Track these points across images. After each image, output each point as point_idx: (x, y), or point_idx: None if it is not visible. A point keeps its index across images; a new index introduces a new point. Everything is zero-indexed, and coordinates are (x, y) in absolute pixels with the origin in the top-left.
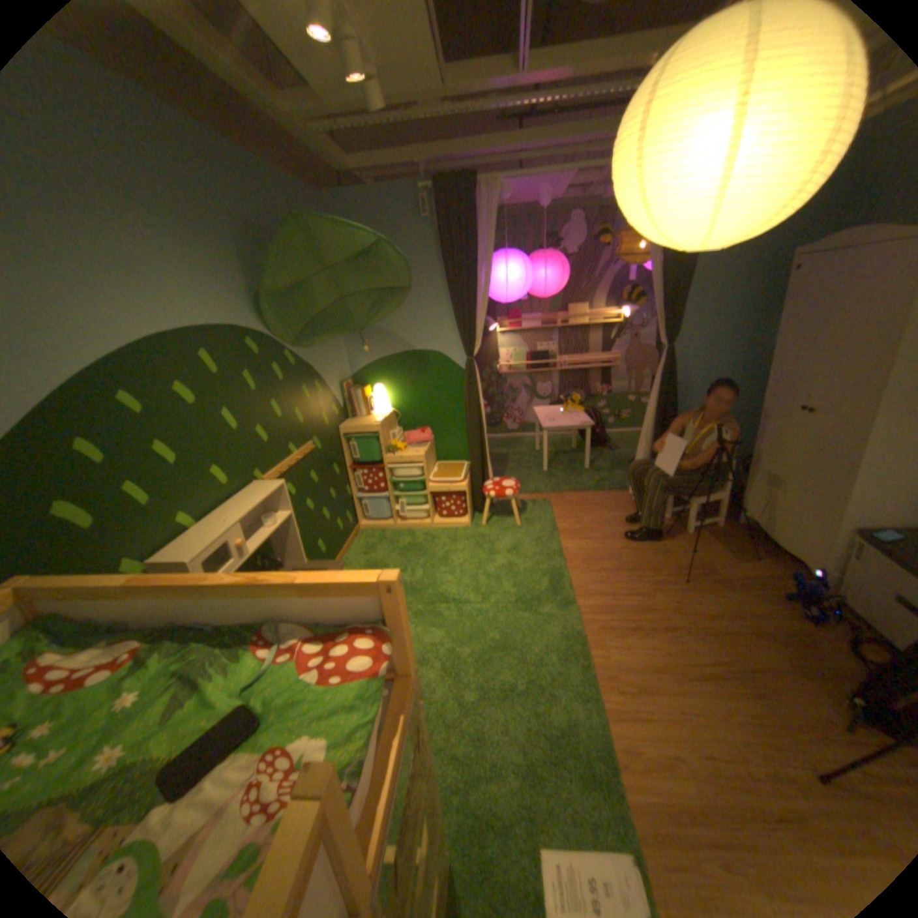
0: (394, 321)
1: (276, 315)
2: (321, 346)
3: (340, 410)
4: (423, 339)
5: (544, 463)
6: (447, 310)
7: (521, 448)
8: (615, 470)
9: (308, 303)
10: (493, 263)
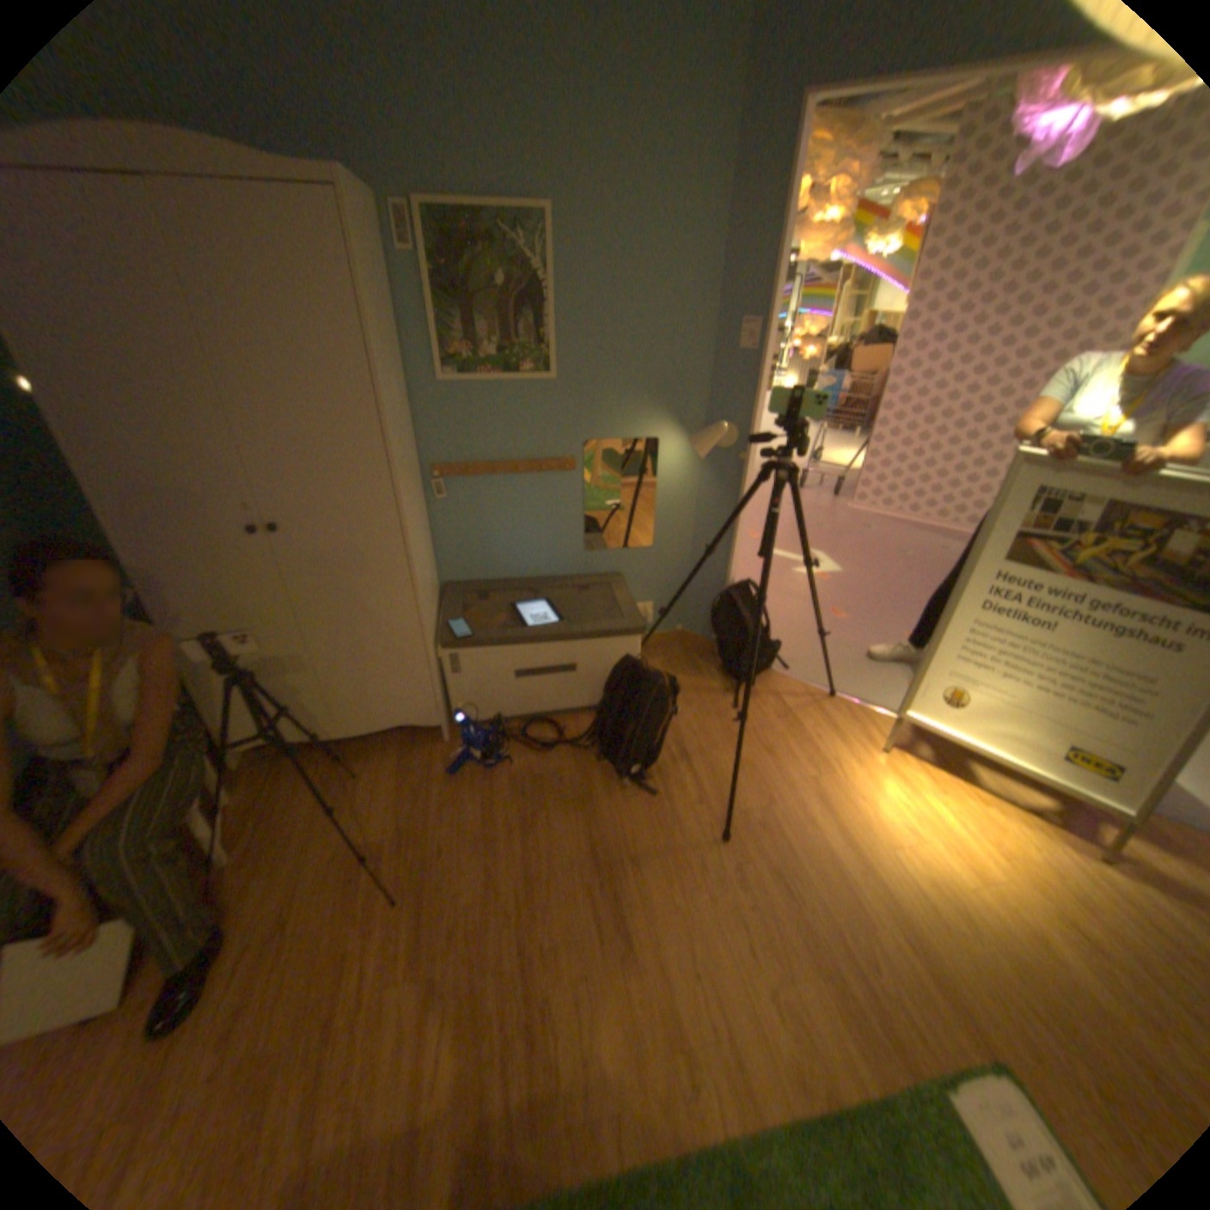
0: None
1: None
2: None
3: None
4: None
5: None
6: None
7: None
8: None
9: None
10: None
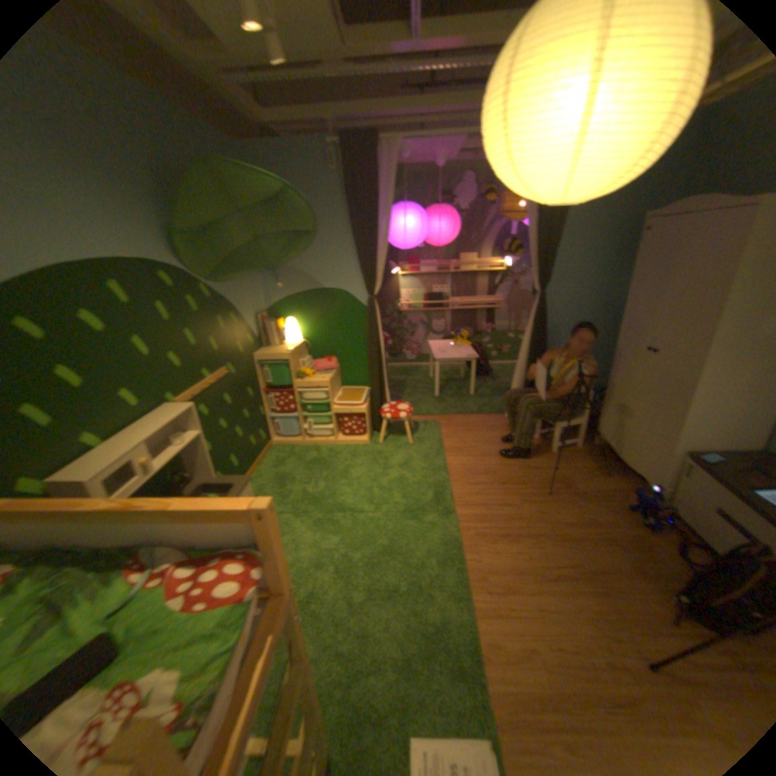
0: (304, 261)
1: (188, 251)
2: (236, 281)
3: (254, 339)
4: (330, 278)
5: (435, 389)
6: (351, 254)
7: (417, 376)
8: (494, 396)
9: (221, 241)
10: (393, 213)
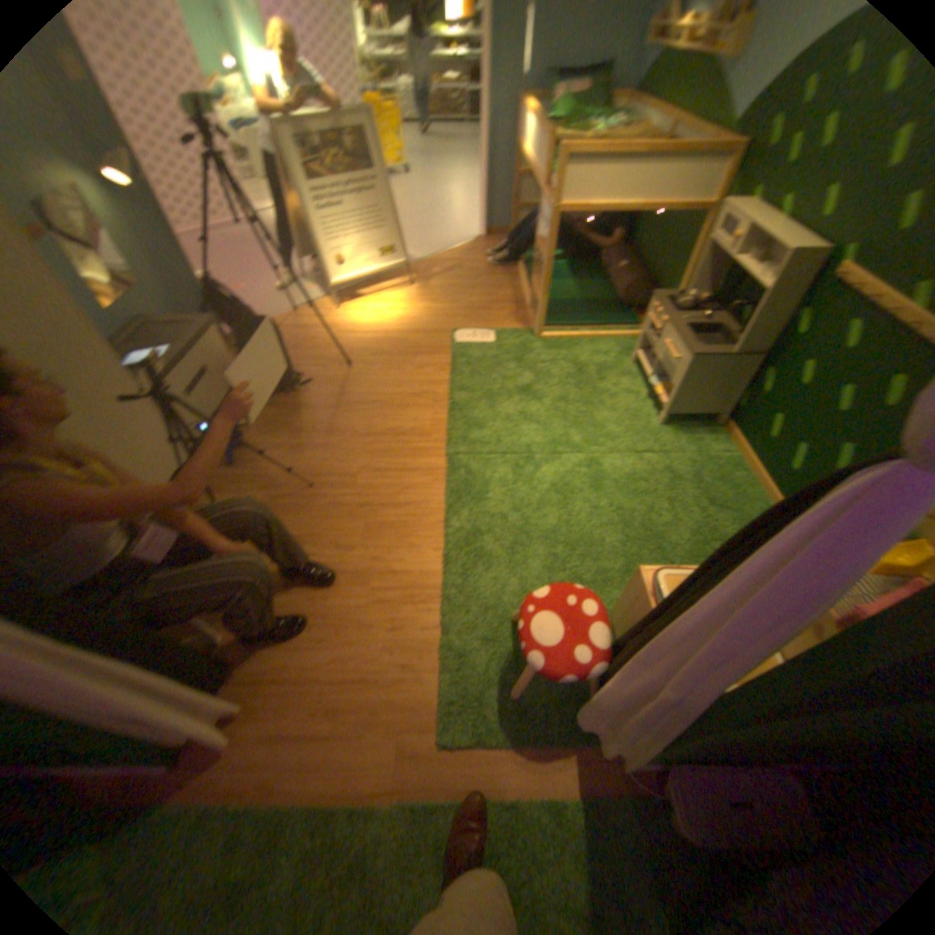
0: None
1: None
2: None
3: None
4: None
5: None
6: None
7: None
8: None
9: None
10: None
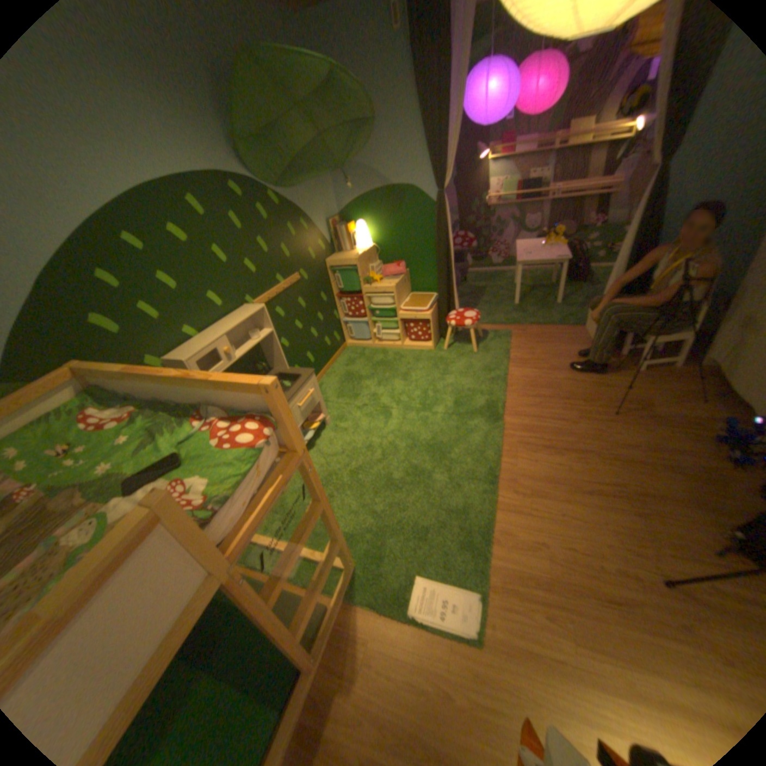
0: (372, 155)
1: (254, 158)
2: (305, 185)
3: (326, 245)
4: (399, 172)
5: (516, 296)
6: (421, 139)
7: (501, 282)
8: (587, 305)
9: (285, 142)
10: (473, 77)
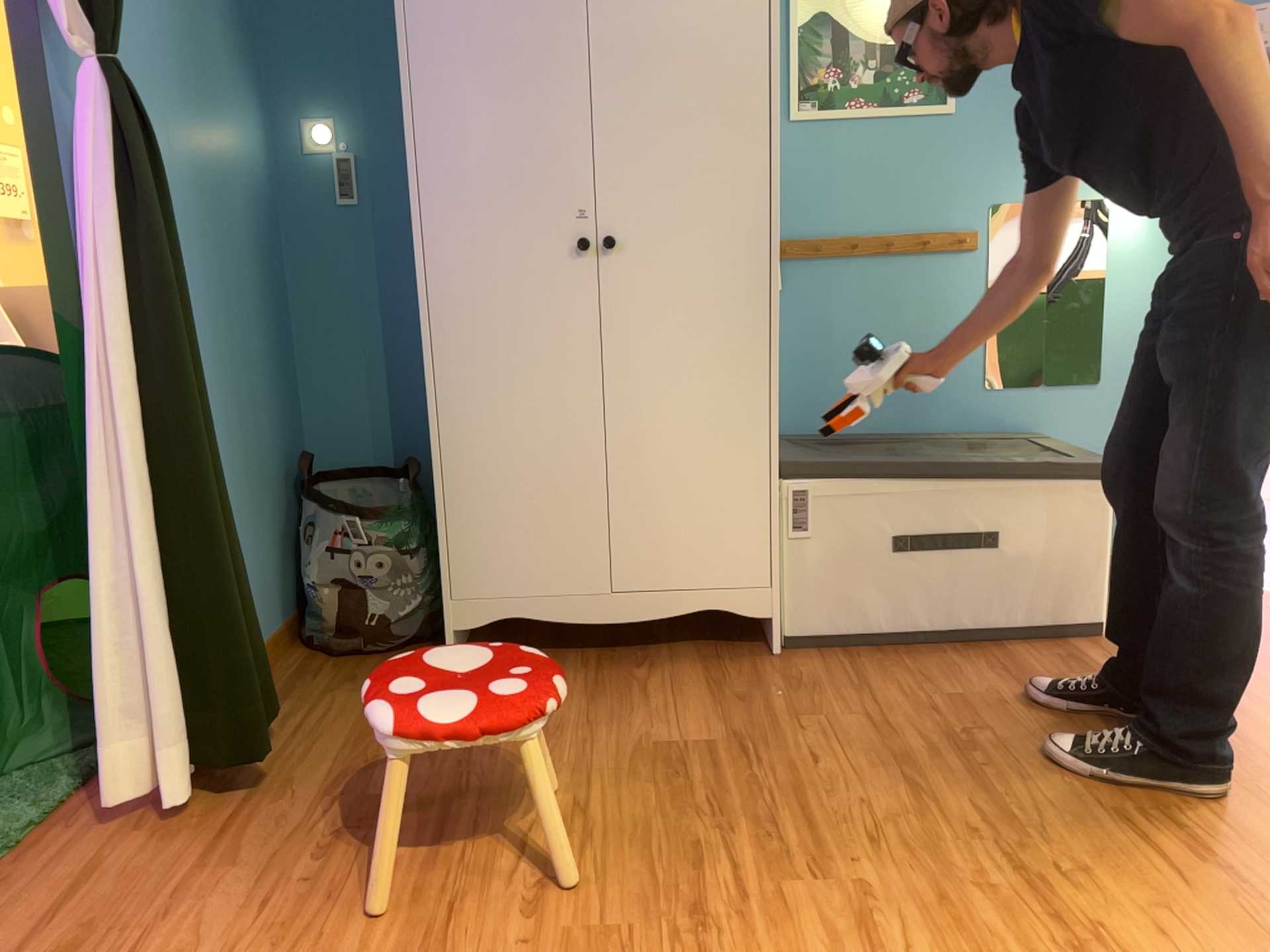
0: None
1: None
2: None
3: None
4: None
5: None
6: None
7: None
8: None
9: None
10: None
